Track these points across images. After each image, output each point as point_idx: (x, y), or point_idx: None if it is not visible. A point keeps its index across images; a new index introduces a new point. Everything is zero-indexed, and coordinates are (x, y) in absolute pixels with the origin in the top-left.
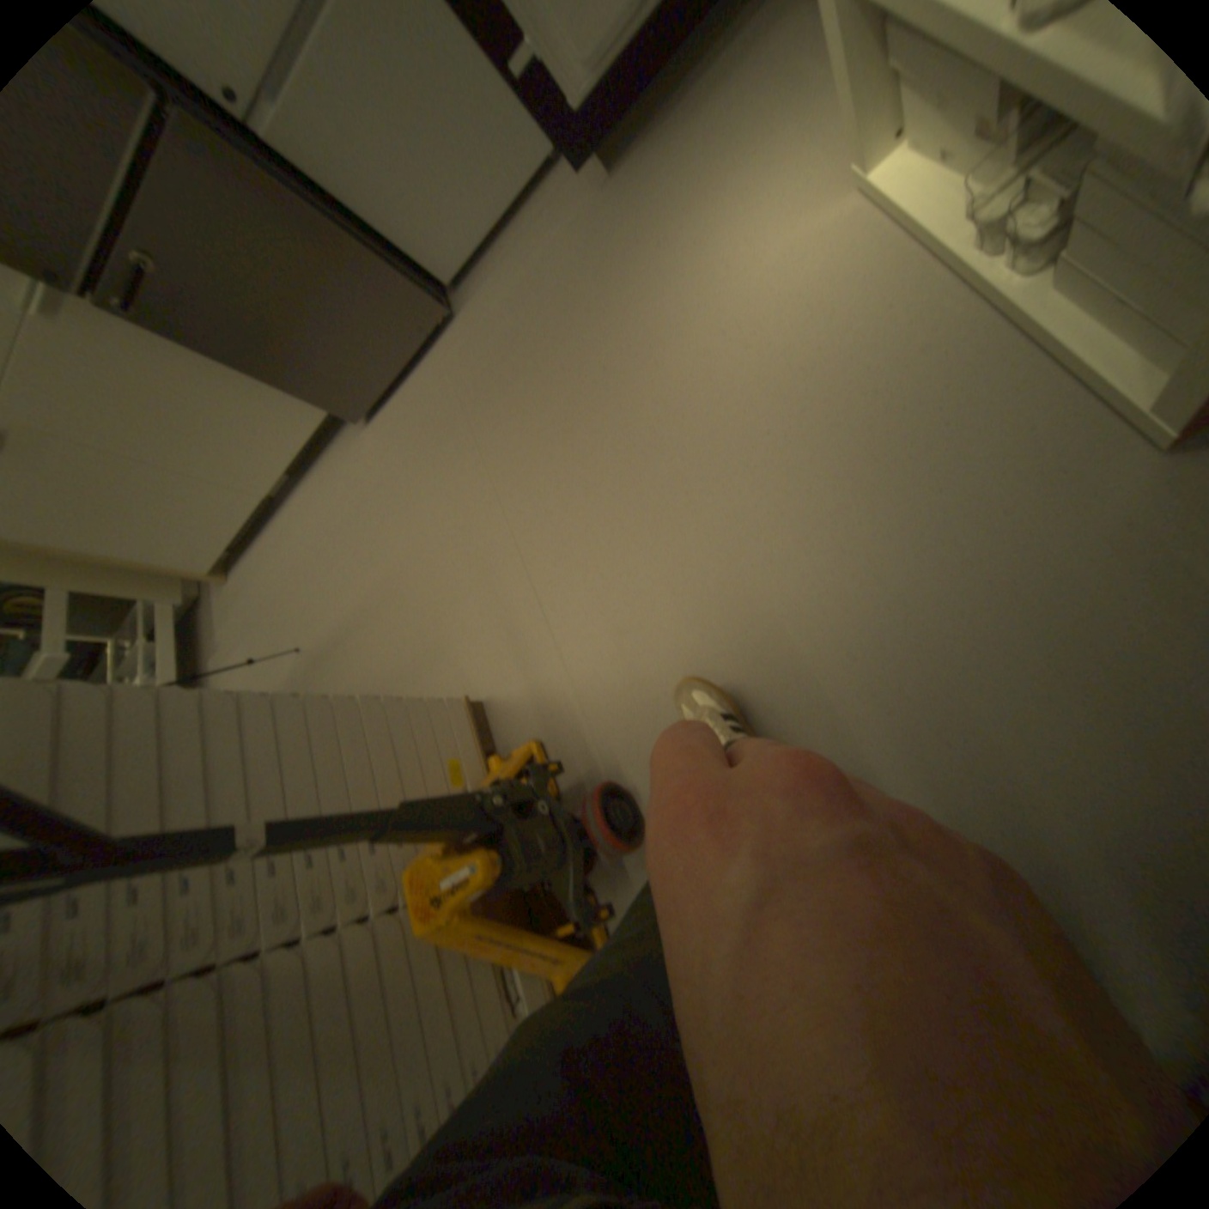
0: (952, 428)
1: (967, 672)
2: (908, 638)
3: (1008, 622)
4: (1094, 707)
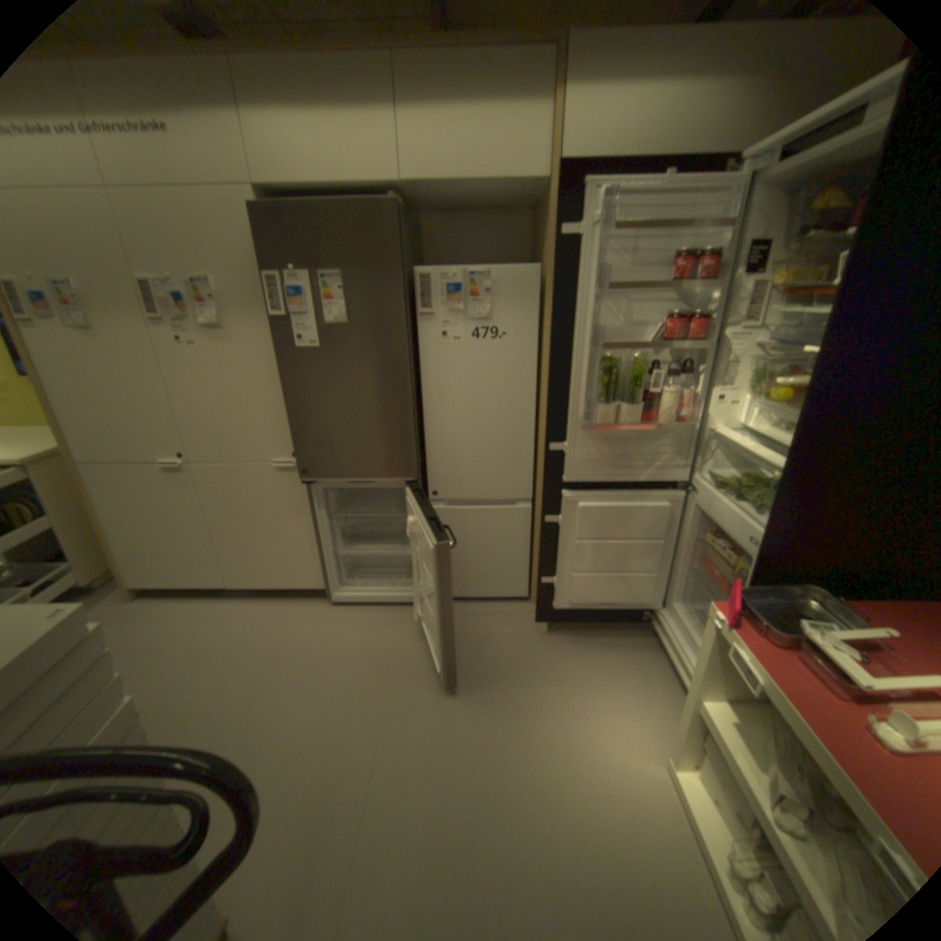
0: None
1: None
2: None
3: None
4: None
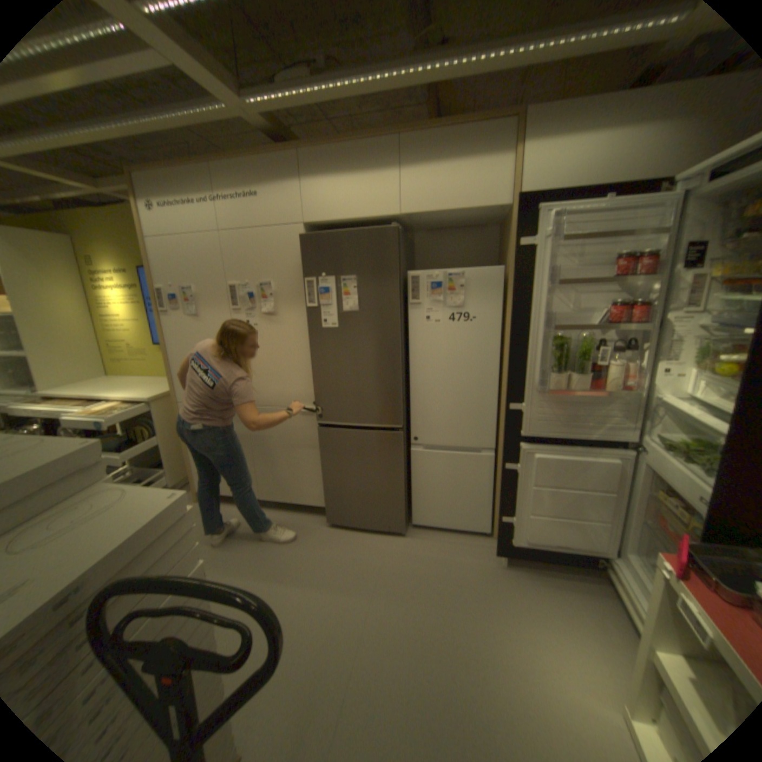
0: None
1: None
2: None
3: None
4: None
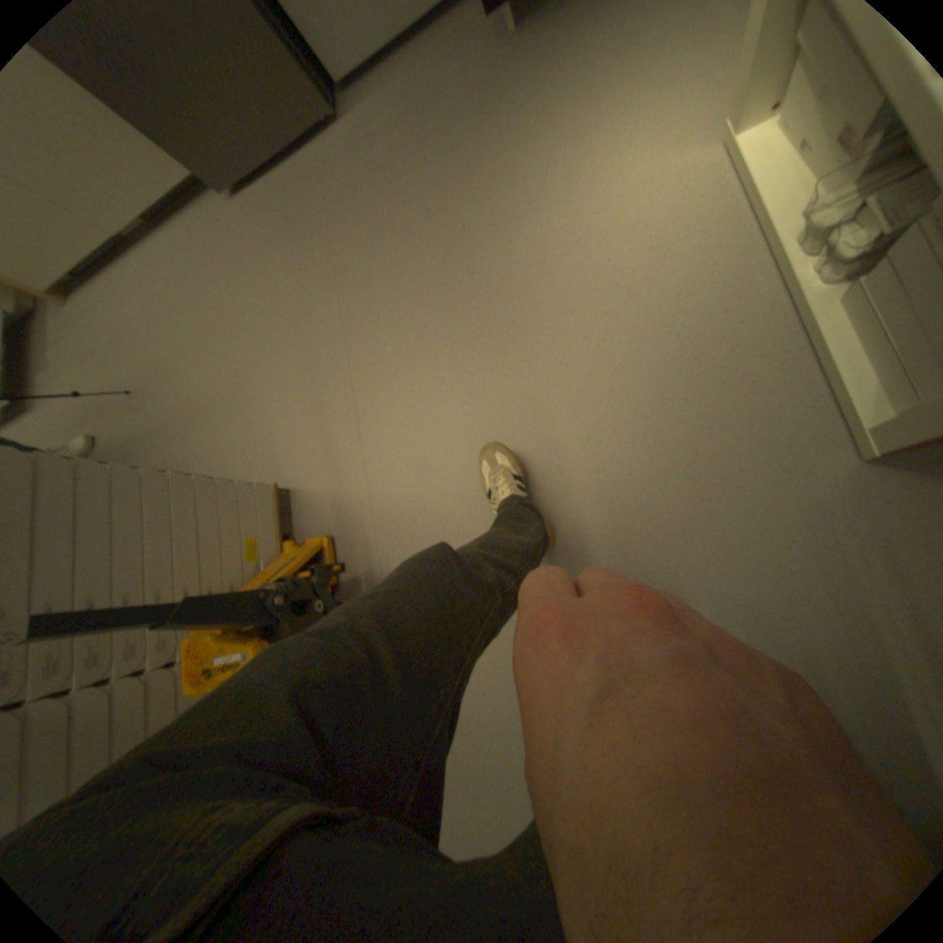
0: (724, 385)
1: (670, 577)
2: (638, 539)
3: (710, 550)
4: (746, 627)
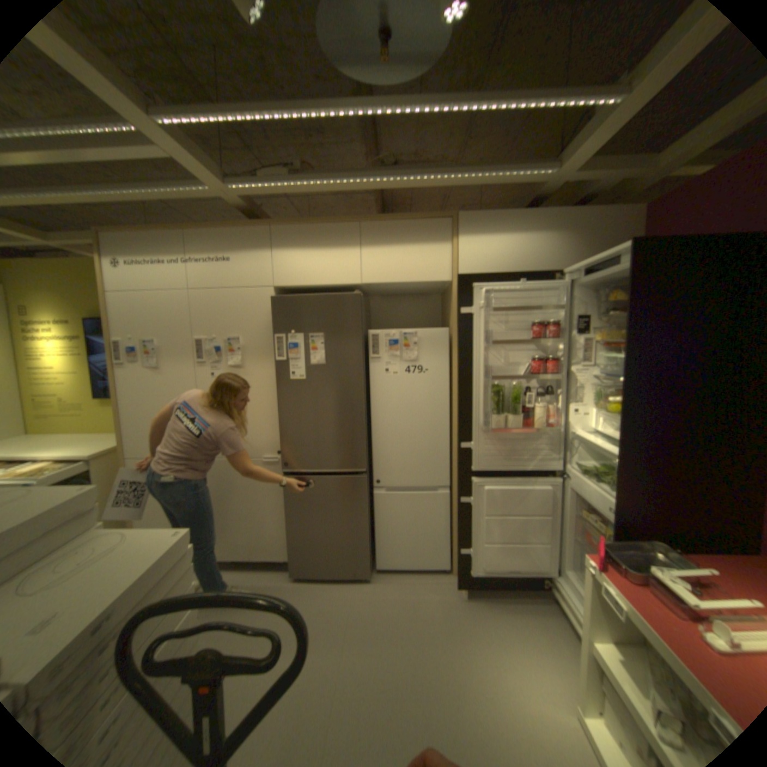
0: None
1: None
2: None
3: None
4: None
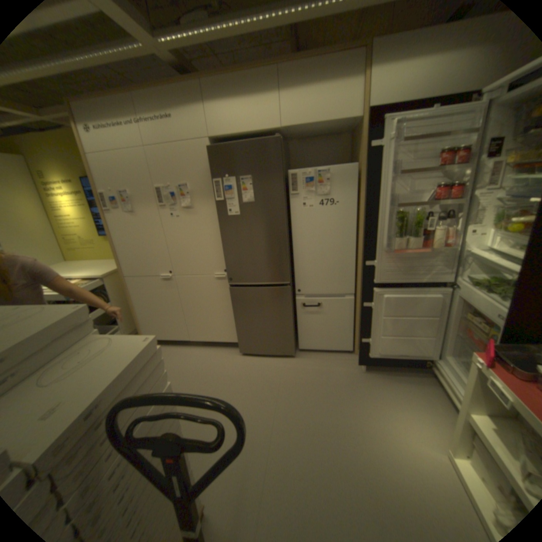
0: None
1: None
2: None
3: None
4: None
